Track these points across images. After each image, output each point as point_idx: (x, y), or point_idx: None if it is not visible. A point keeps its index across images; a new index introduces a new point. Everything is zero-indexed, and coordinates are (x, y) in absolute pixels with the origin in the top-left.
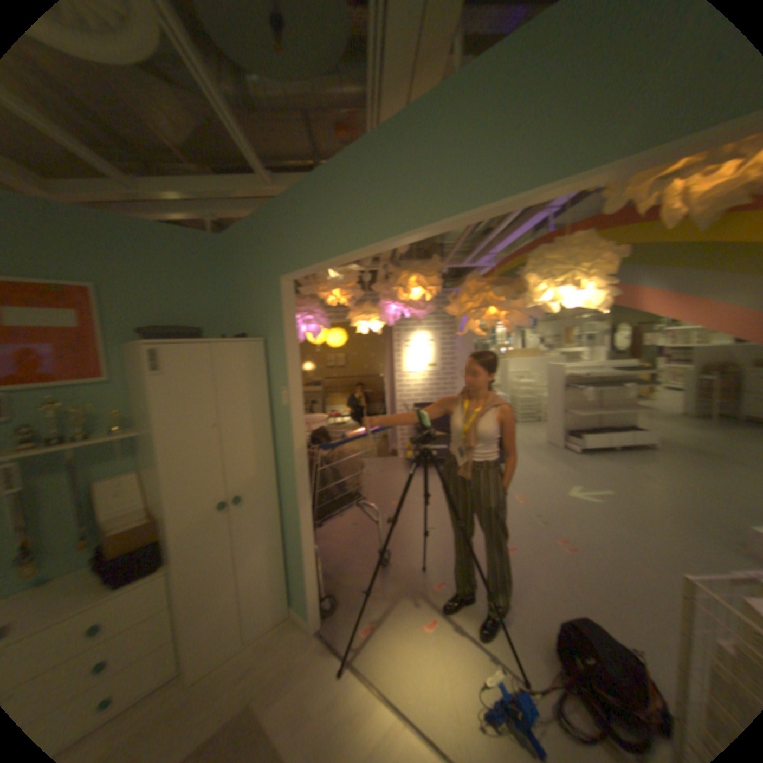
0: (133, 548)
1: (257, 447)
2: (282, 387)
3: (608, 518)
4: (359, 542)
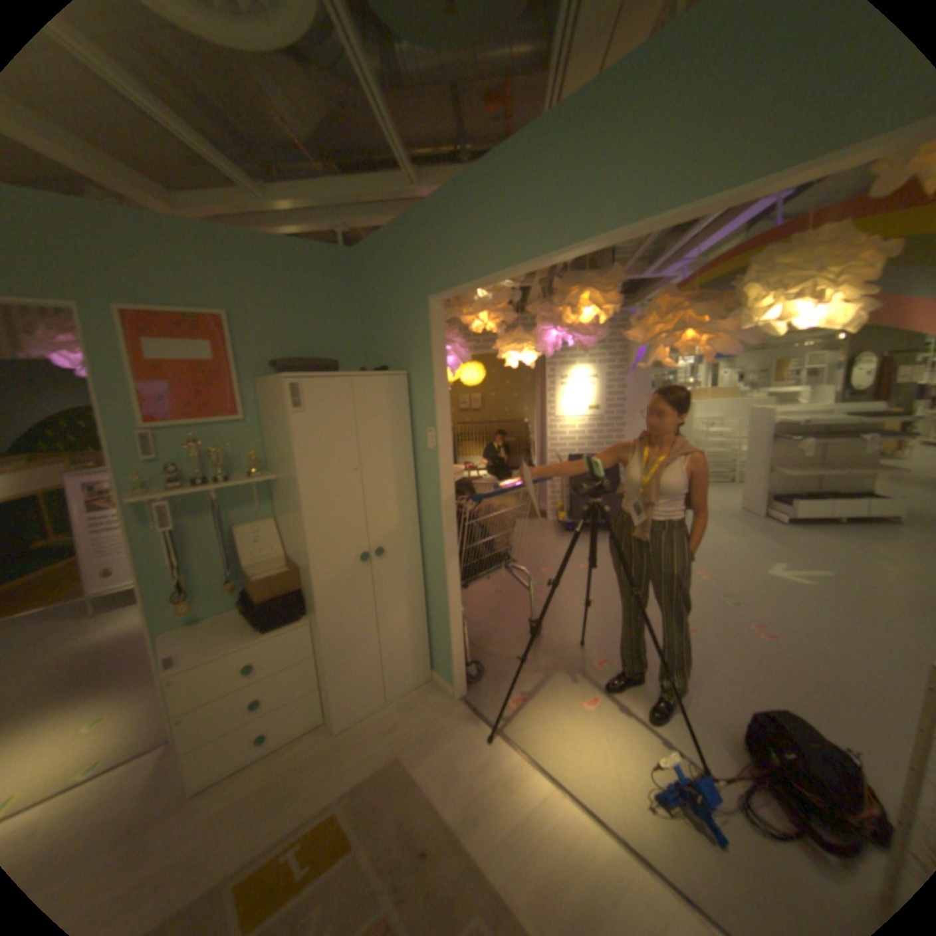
0: (283, 592)
1: (403, 494)
2: (431, 427)
3: (825, 604)
4: (507, 610)
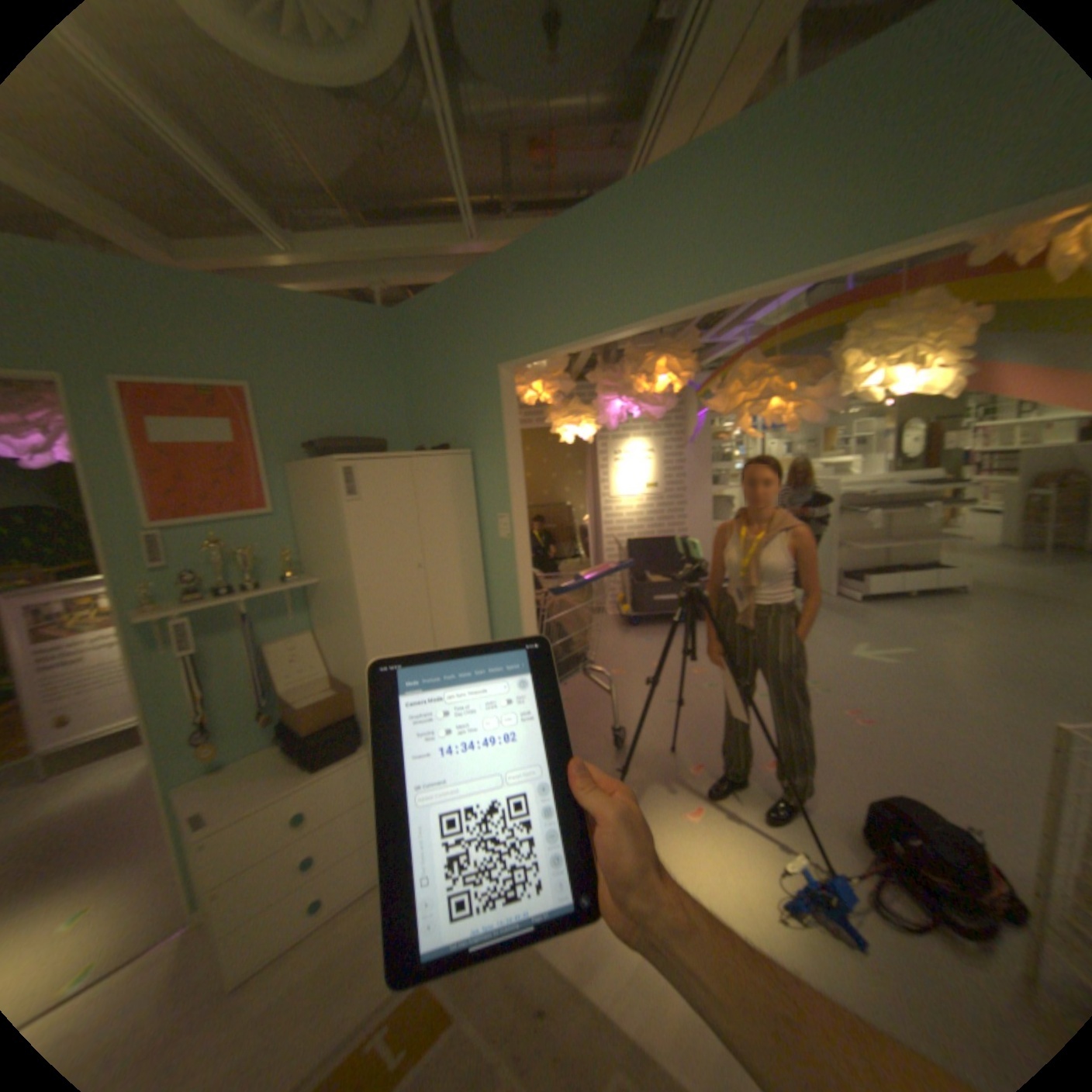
0: (335, 720)
1: (472, 592)
2: (504, 513)
3: (913, 683)
4: (582, 720)
